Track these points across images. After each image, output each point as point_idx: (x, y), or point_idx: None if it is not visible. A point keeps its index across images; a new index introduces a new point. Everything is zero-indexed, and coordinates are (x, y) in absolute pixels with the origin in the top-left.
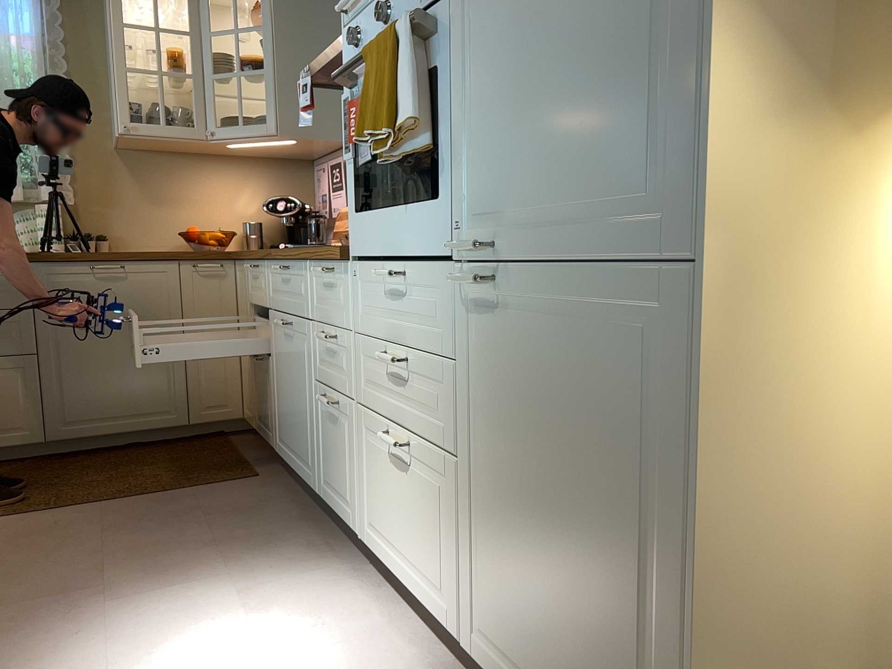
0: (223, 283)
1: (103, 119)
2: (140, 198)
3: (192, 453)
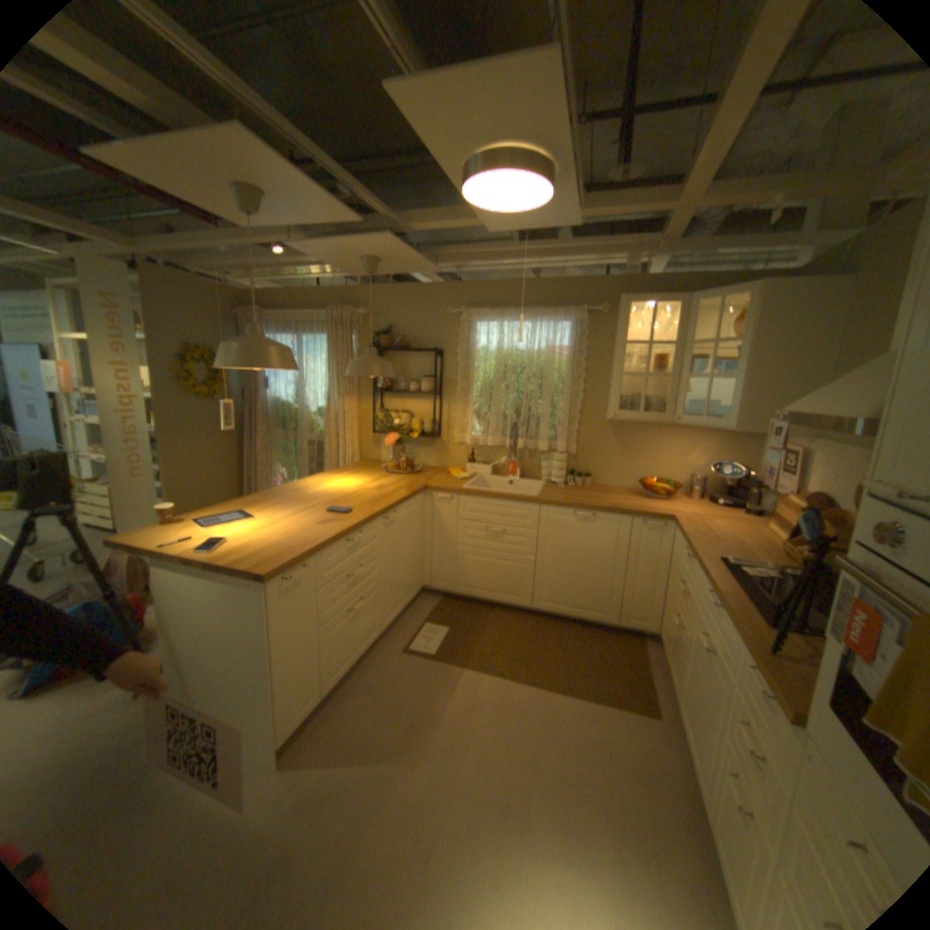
0: (665, 538)
1: (602, 398)
2: (618, 451)
3: (617, 656)
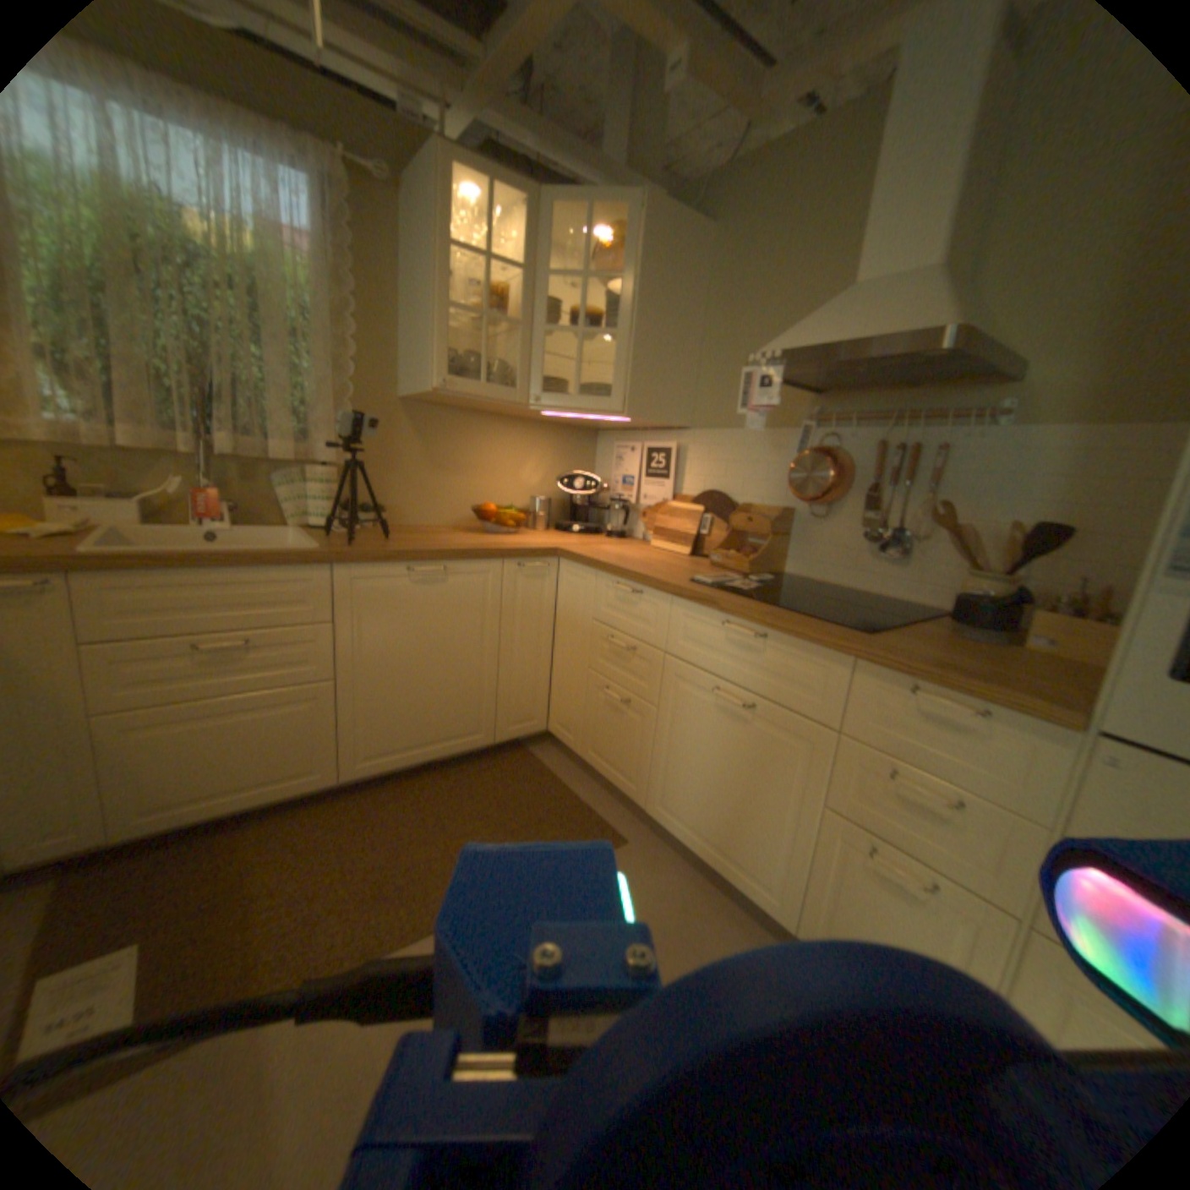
0: (543, 585)
1: (385, 360)
2: (421, 462)
3: (511, 787)
